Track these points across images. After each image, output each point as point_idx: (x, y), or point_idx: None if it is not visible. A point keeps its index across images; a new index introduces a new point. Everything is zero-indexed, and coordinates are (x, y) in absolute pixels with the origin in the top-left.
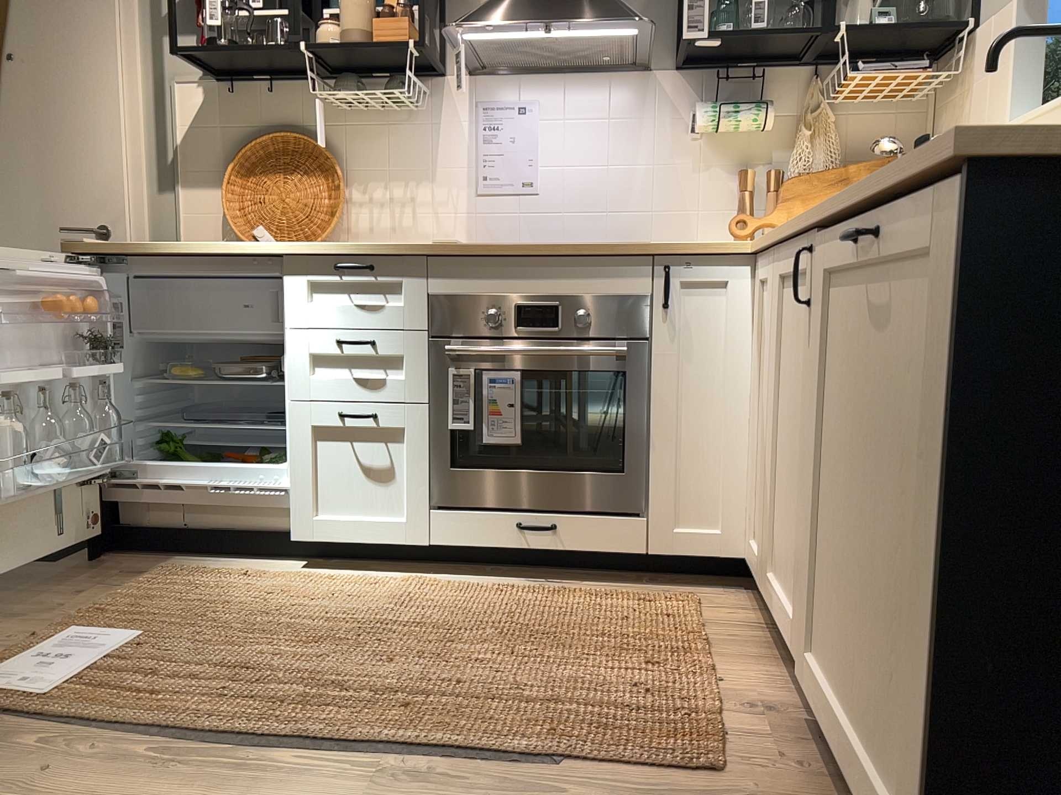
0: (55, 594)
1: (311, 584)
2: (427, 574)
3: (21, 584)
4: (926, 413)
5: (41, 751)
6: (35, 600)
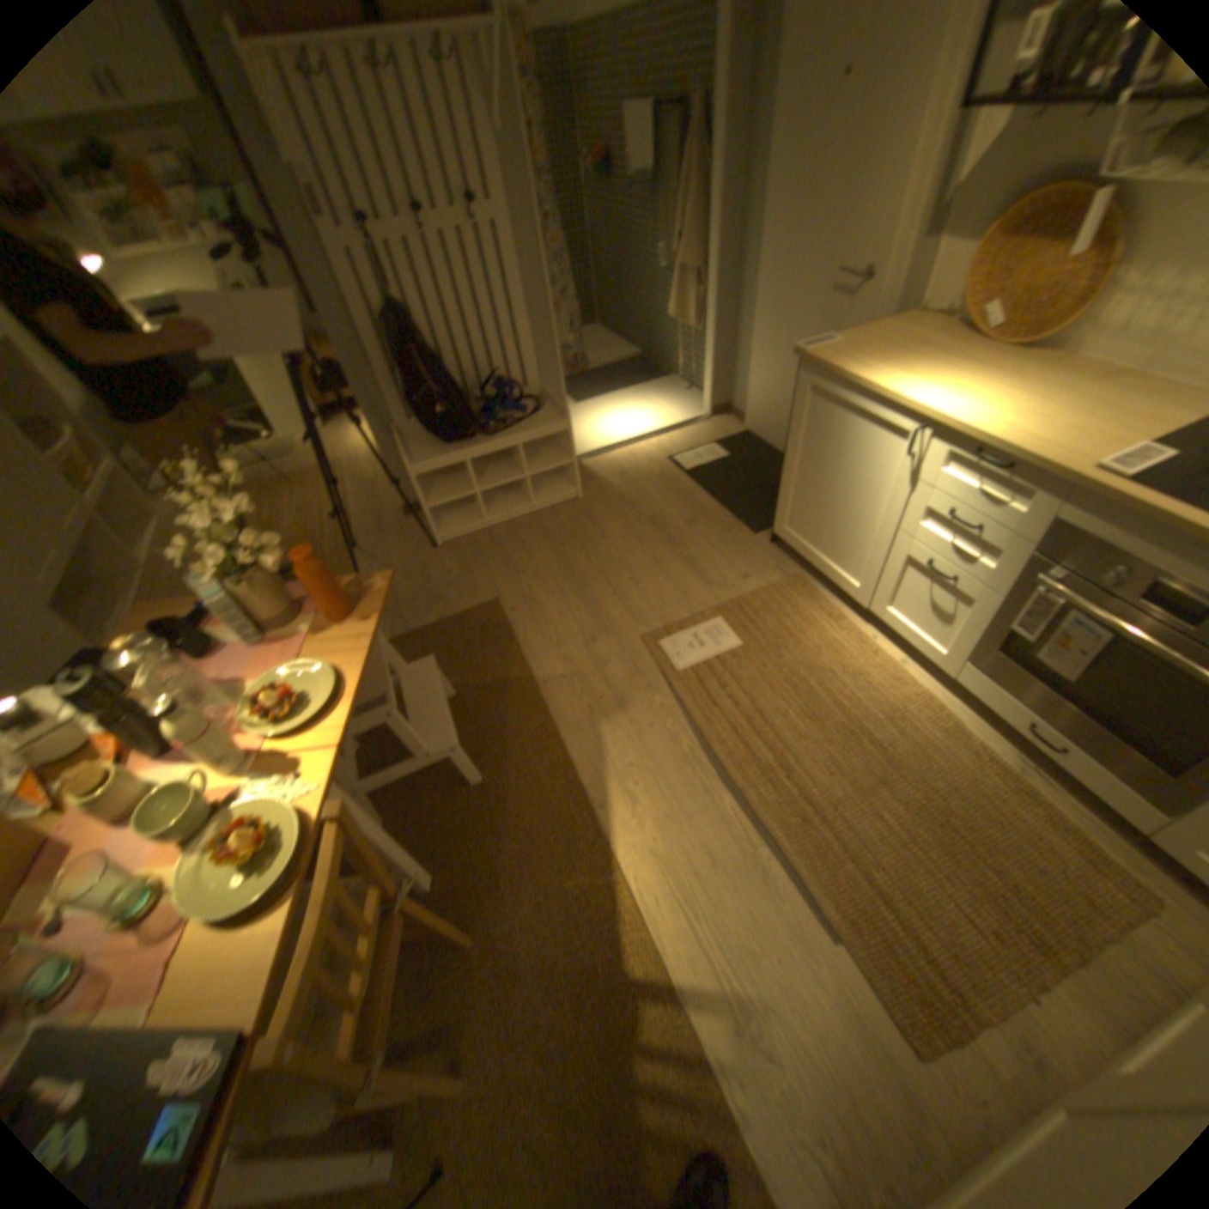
0: (737, 569)
1: (859, 649)
2: (949, 686)
3: (730, 548)
4: None
5: (660, 704)
6: (726, 570)
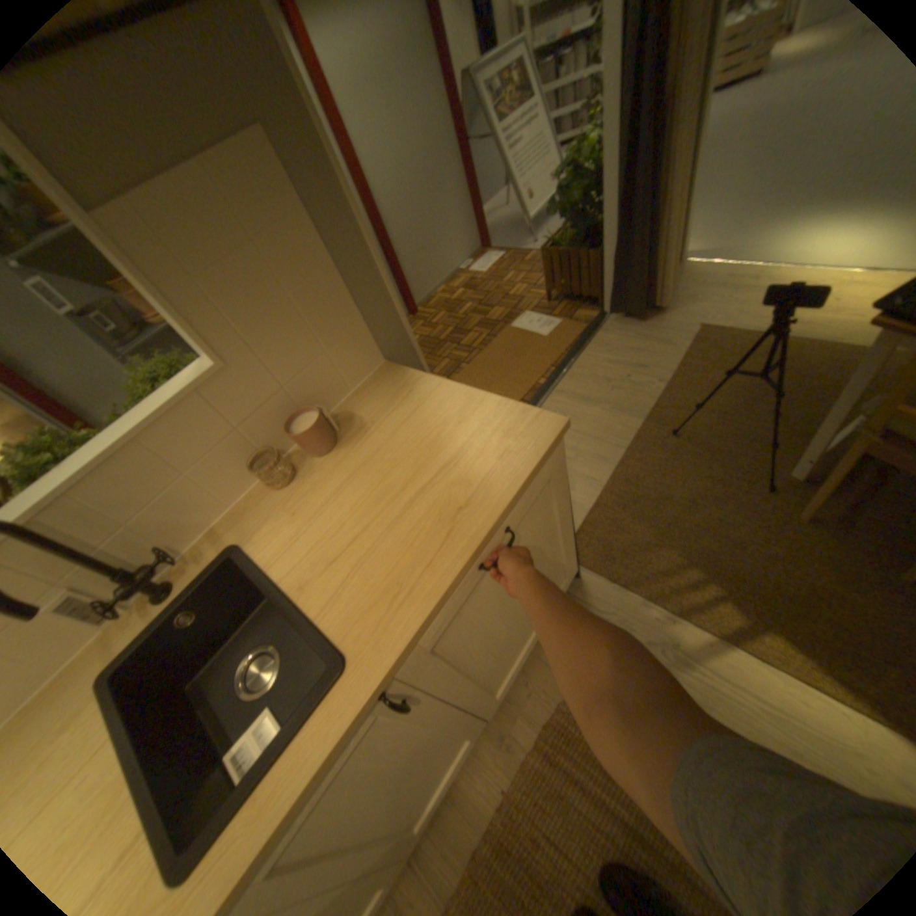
0: None
1: None
2: None
3: None
4: (538, 533)
5: None
6: None
